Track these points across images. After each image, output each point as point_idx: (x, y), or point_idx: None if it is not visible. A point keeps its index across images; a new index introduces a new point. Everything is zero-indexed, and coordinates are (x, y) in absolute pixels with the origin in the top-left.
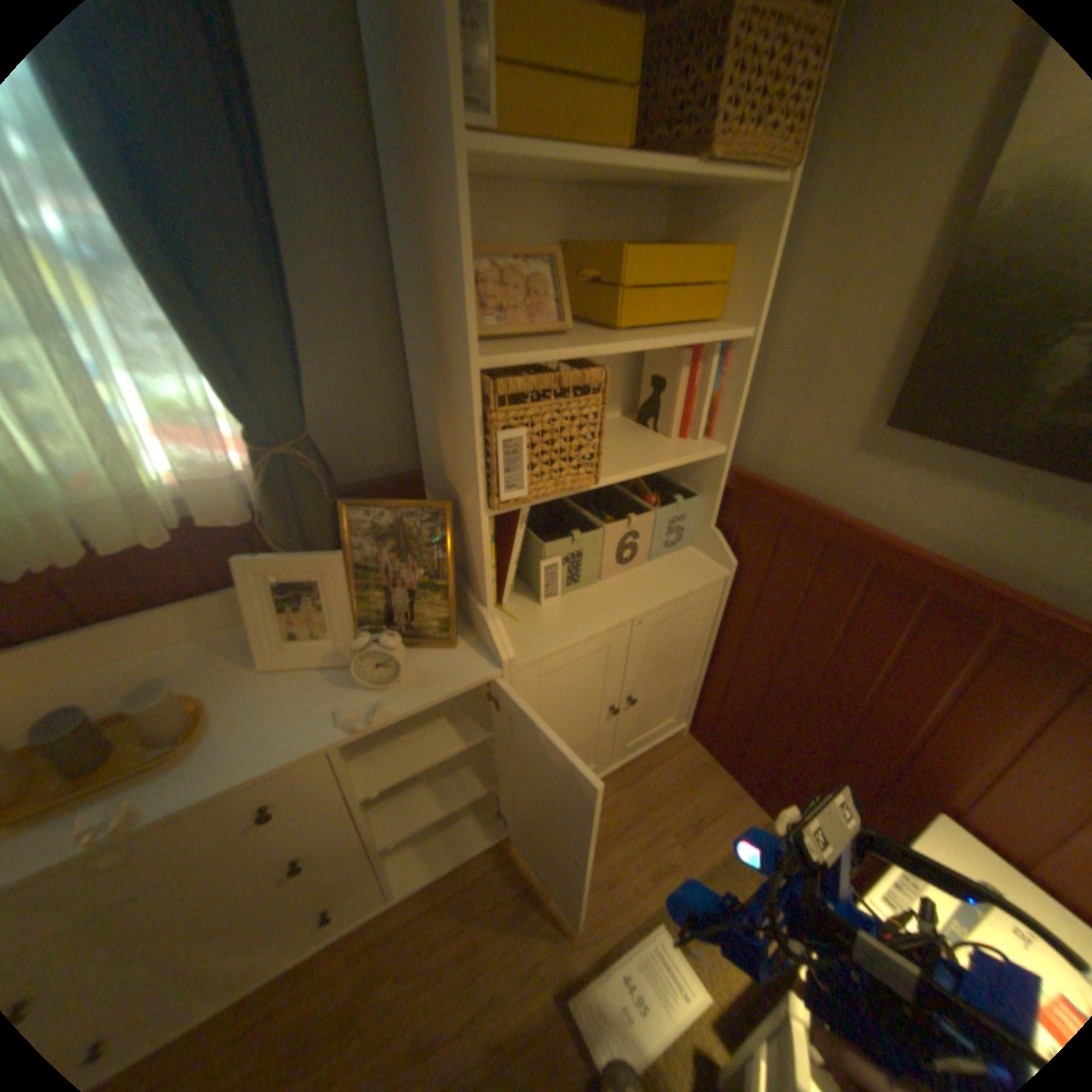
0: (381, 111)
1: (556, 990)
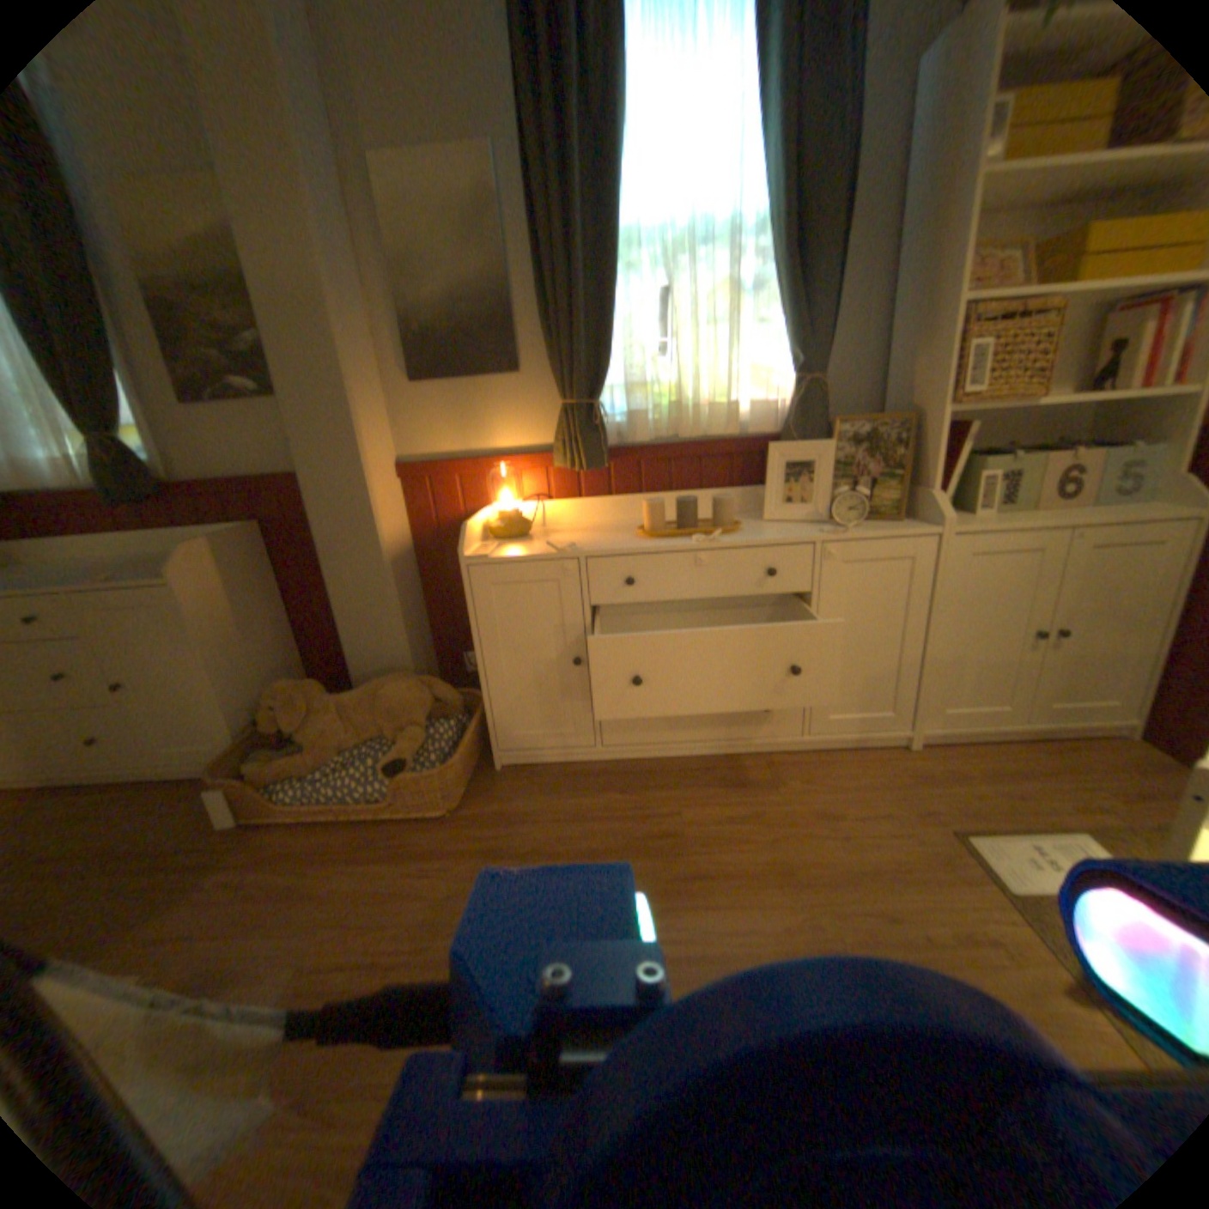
0: (912, 190)
1: (955, 830)
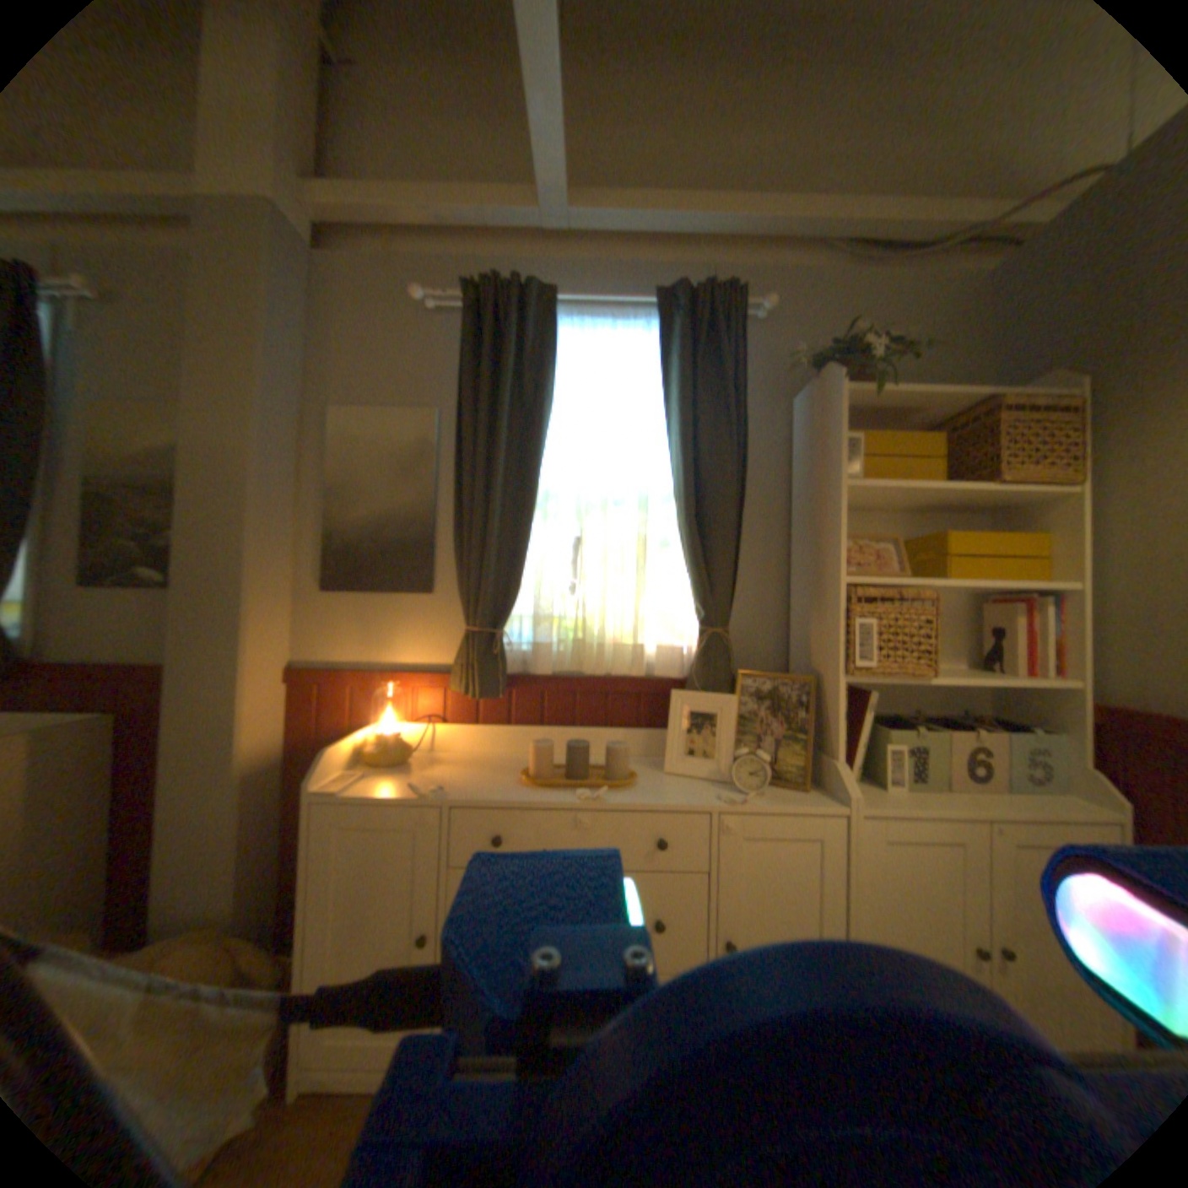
0: (796, 485)
1: None
